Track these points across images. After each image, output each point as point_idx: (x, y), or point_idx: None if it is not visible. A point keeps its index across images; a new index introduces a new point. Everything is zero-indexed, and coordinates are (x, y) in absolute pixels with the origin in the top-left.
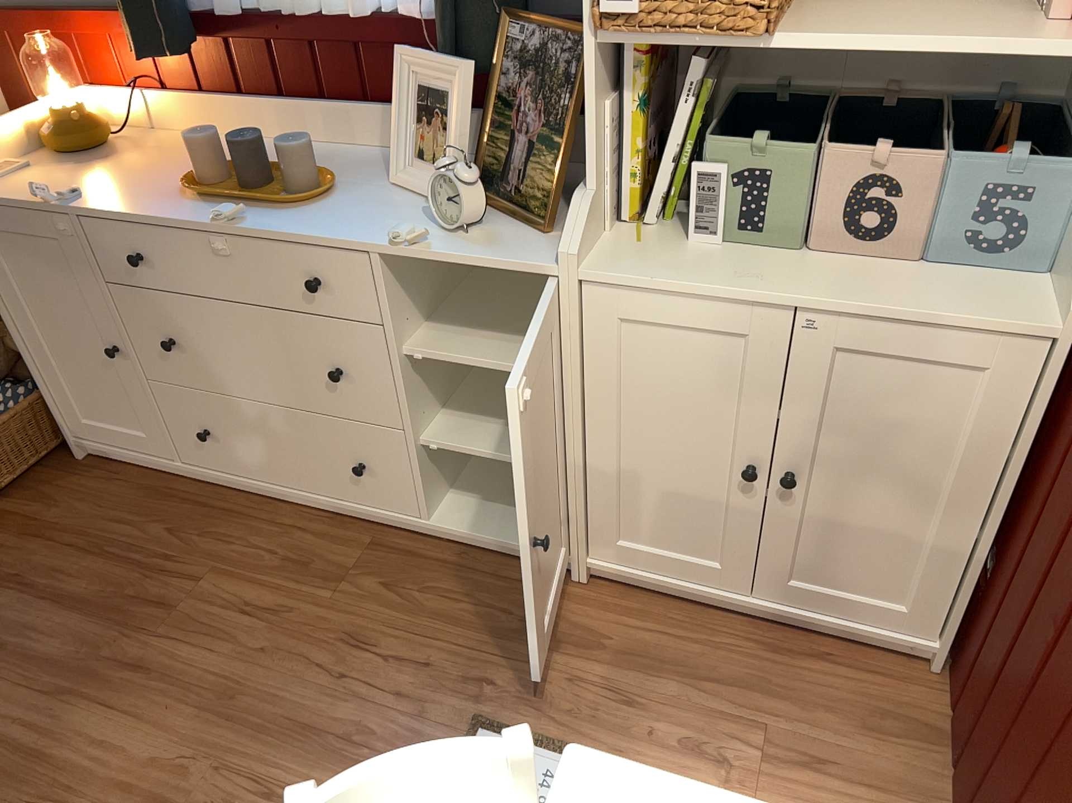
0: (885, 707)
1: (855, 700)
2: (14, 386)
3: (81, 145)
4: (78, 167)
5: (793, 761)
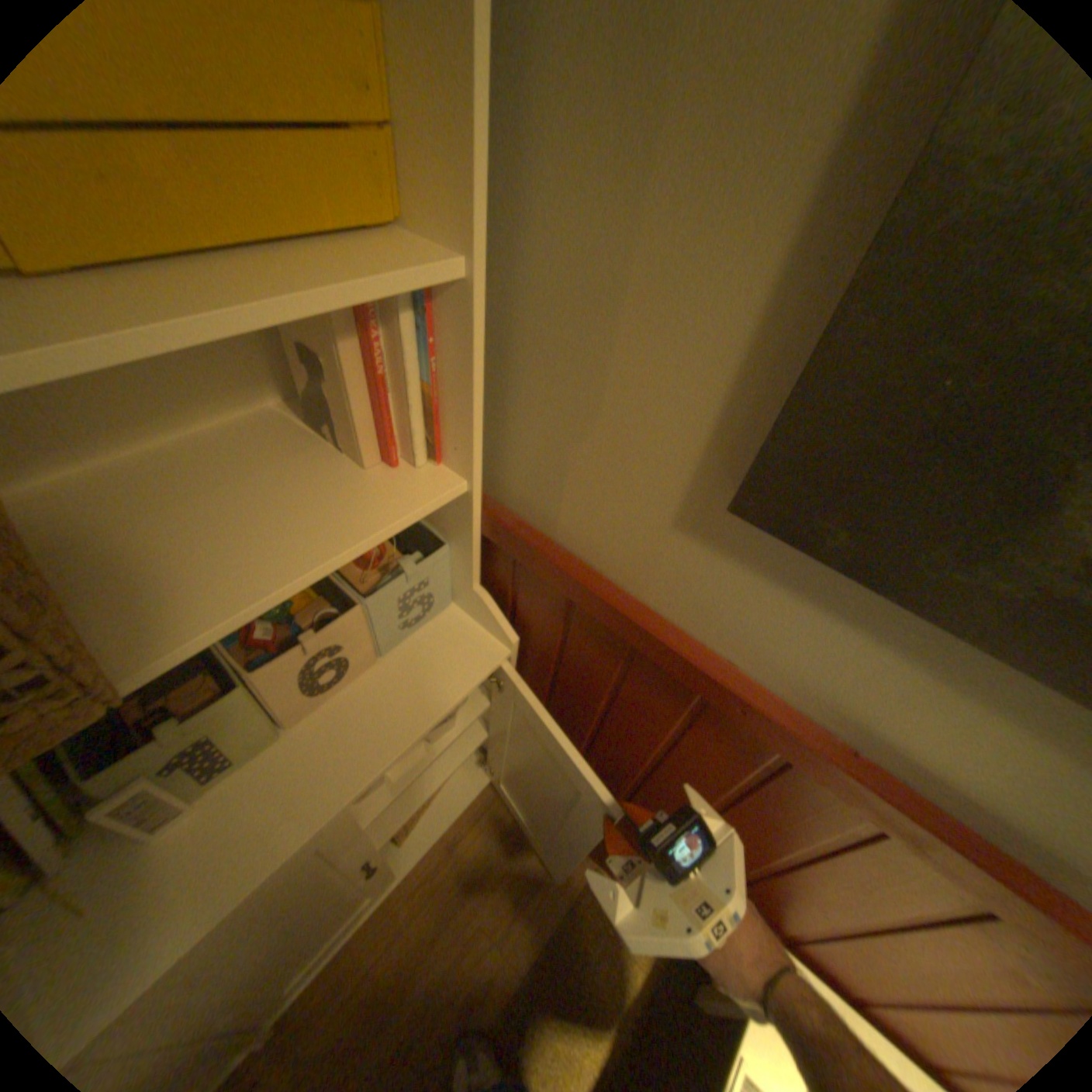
0: (508, 831)
1: (496, 847)
2: None
3: None
4: None
5: (514, 928)
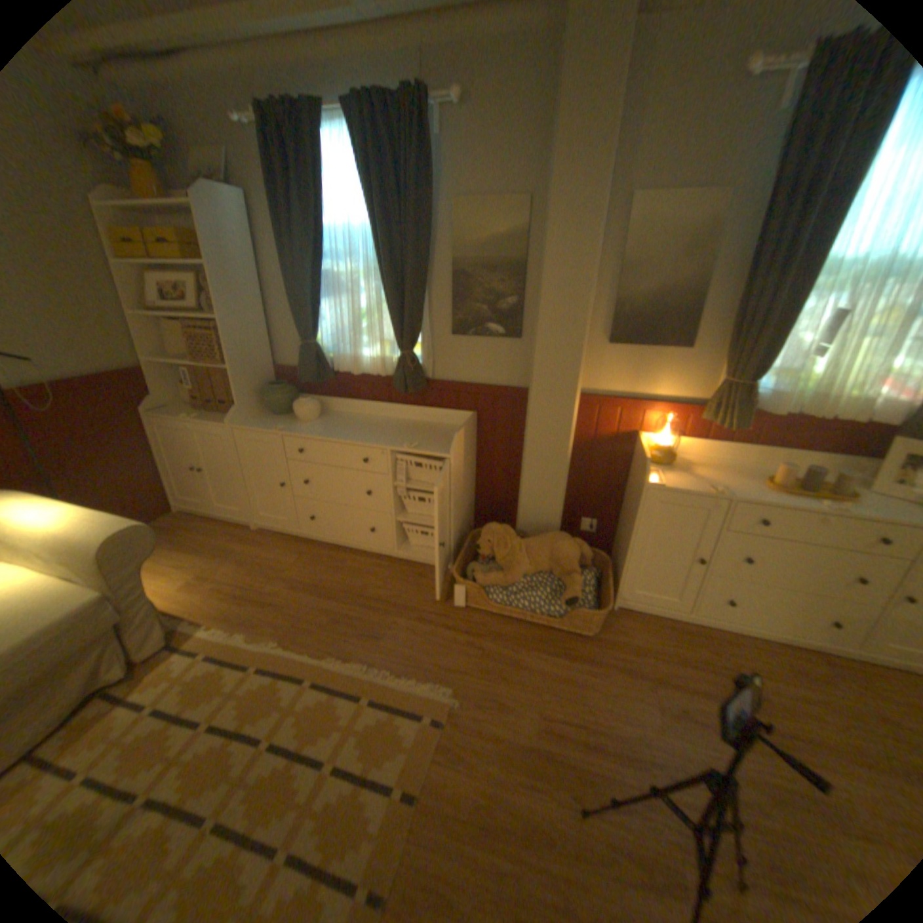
0: None
1: None
2: (584, 571)
3: (672, 459)
4: (673, 470)
5: None
